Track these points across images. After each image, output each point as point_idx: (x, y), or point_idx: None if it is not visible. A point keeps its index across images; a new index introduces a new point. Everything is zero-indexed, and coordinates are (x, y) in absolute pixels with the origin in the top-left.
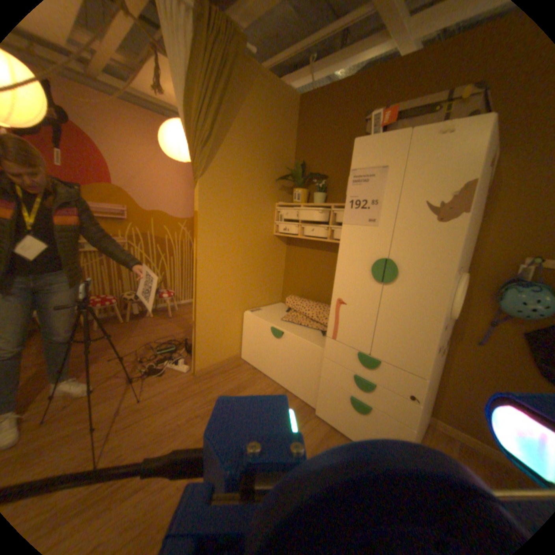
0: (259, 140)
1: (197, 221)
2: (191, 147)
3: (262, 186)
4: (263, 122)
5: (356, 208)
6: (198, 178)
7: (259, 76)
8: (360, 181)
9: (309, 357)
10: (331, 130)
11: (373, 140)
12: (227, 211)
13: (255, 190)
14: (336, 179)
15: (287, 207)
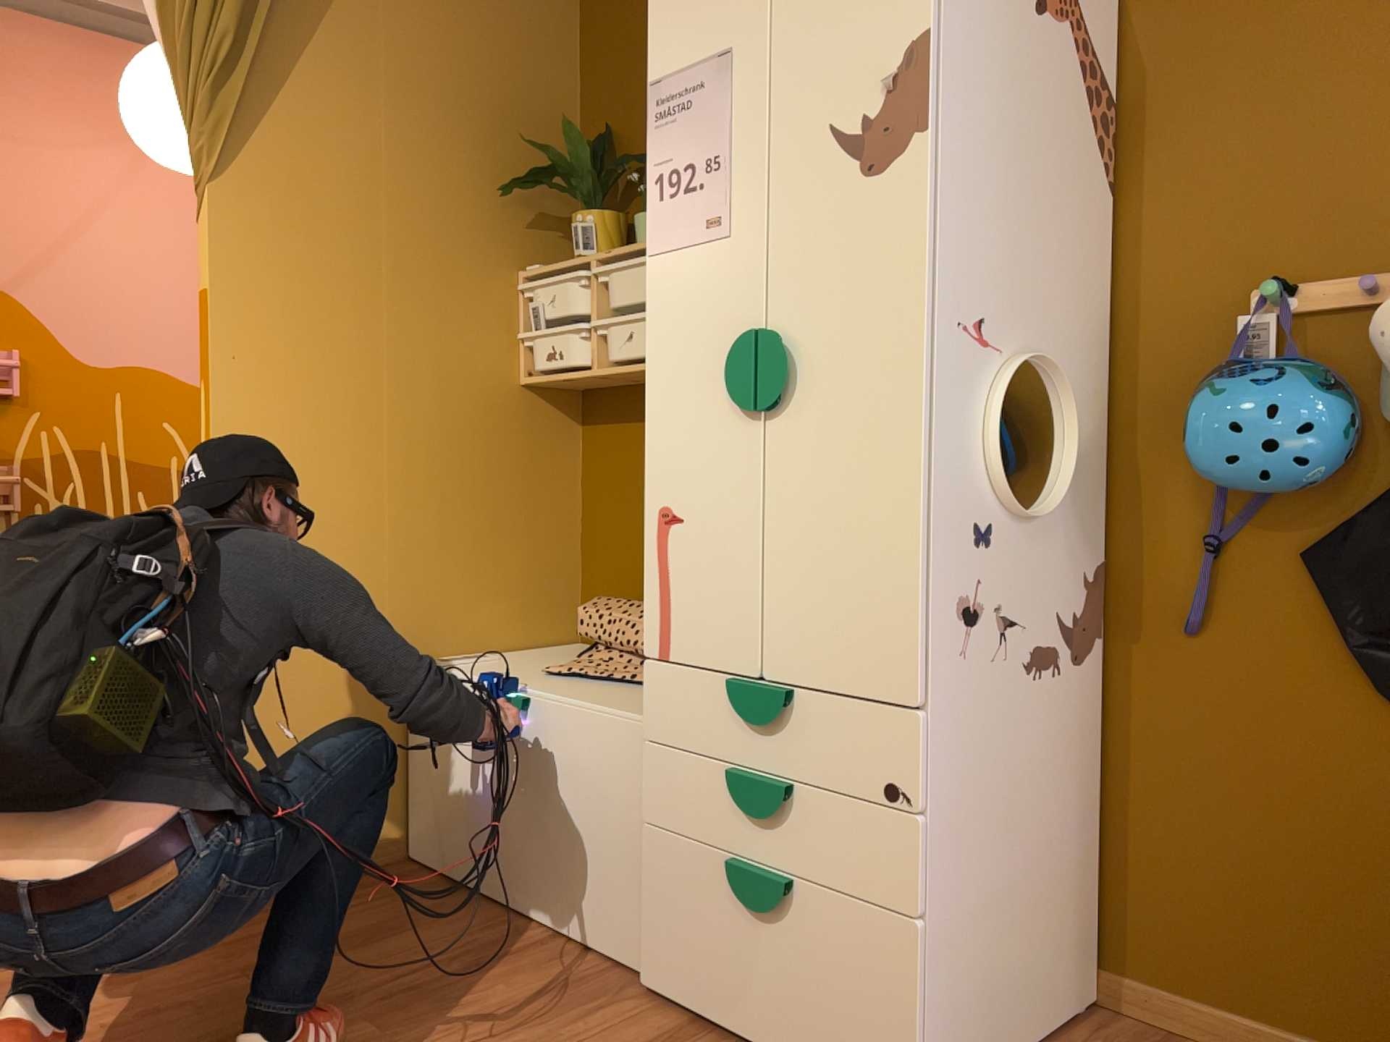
0: (433, 67)
1: (211, 322)
2: (186, 90)
3: (458, 213)
4: (447, 12)
5: (674, 195)
6: (210, 182)
7: None
8: (674, 113)
9: (613, 767)
10: None
11: None
12: (325, 291)
13: (434, 227)
14: None
15: (552, 275)
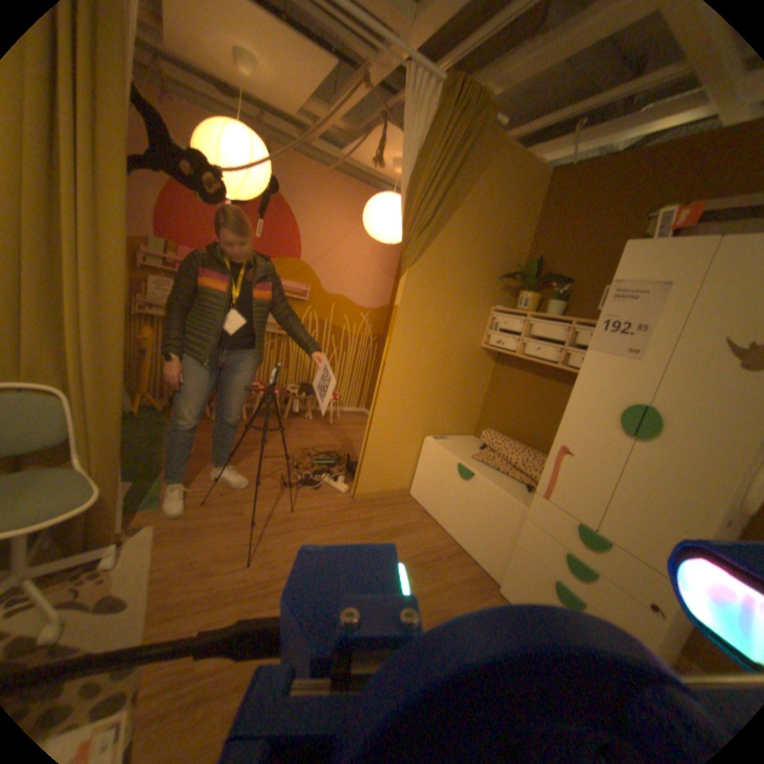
0: (487, 226)
1: (396, 317)
2: (407, 231)
3: (479, 283)
4: (497, 204)
5: (613, 331)
6: (407, 267)
7: (504, 149)
8: (625, 297)
9: (505, 515)
10: (591, 220)
11: (655, 246)
12: (431, 309)
13: (470, 288)
14: (585, 285)
15: (508, 313)
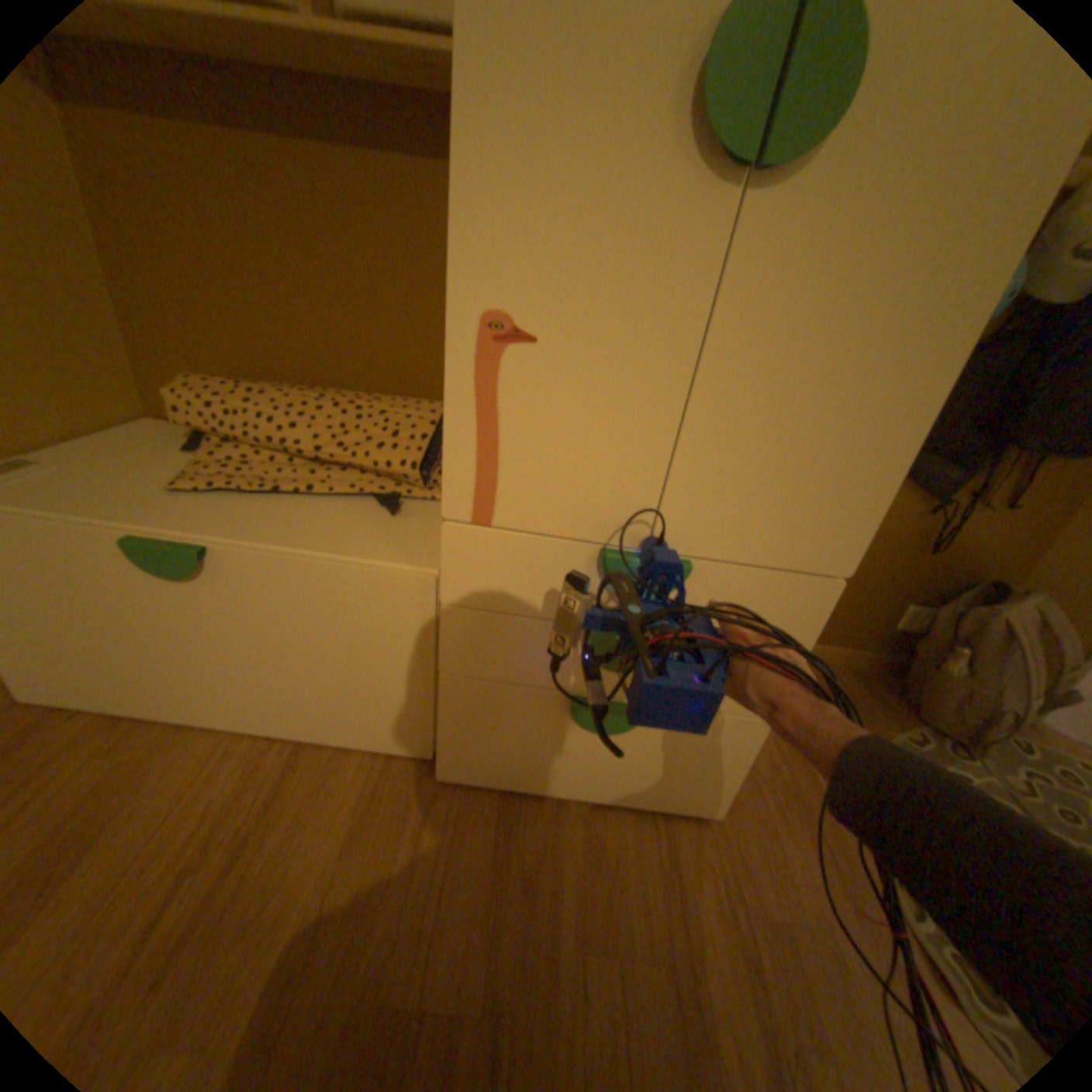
0: None
1: None
2: None
3: None
4: None
5: None
6: None
7: None
8: None
9: (370, 614)
10: None
11: None
12: None
13: None
14: None
15: None
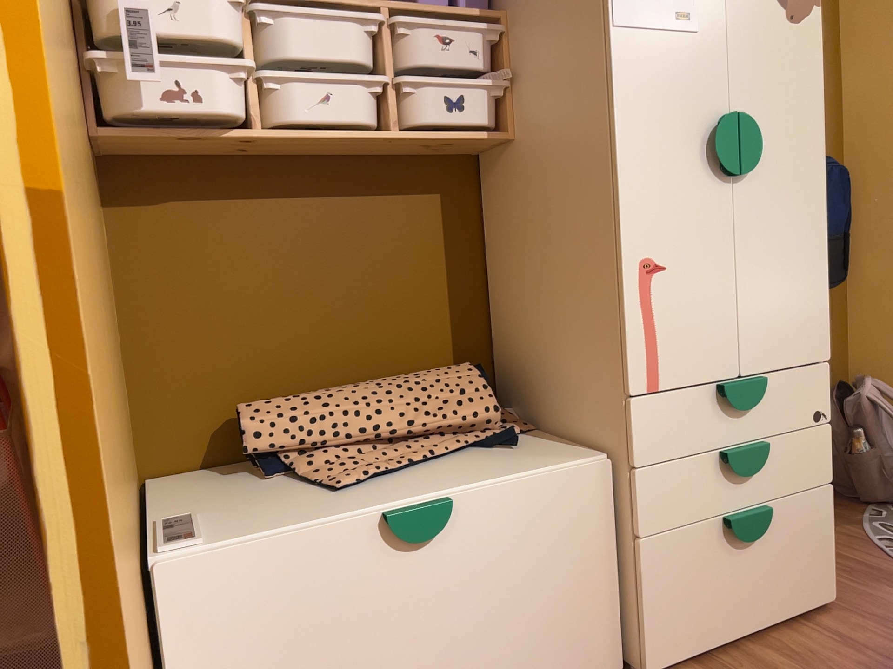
0: None
1: None
2: None
3: None
4: None
5: None
6: None
7: None
8: None
9: (570, 516)
10: None
11: None
12: None
13: None
14: None
15: None
